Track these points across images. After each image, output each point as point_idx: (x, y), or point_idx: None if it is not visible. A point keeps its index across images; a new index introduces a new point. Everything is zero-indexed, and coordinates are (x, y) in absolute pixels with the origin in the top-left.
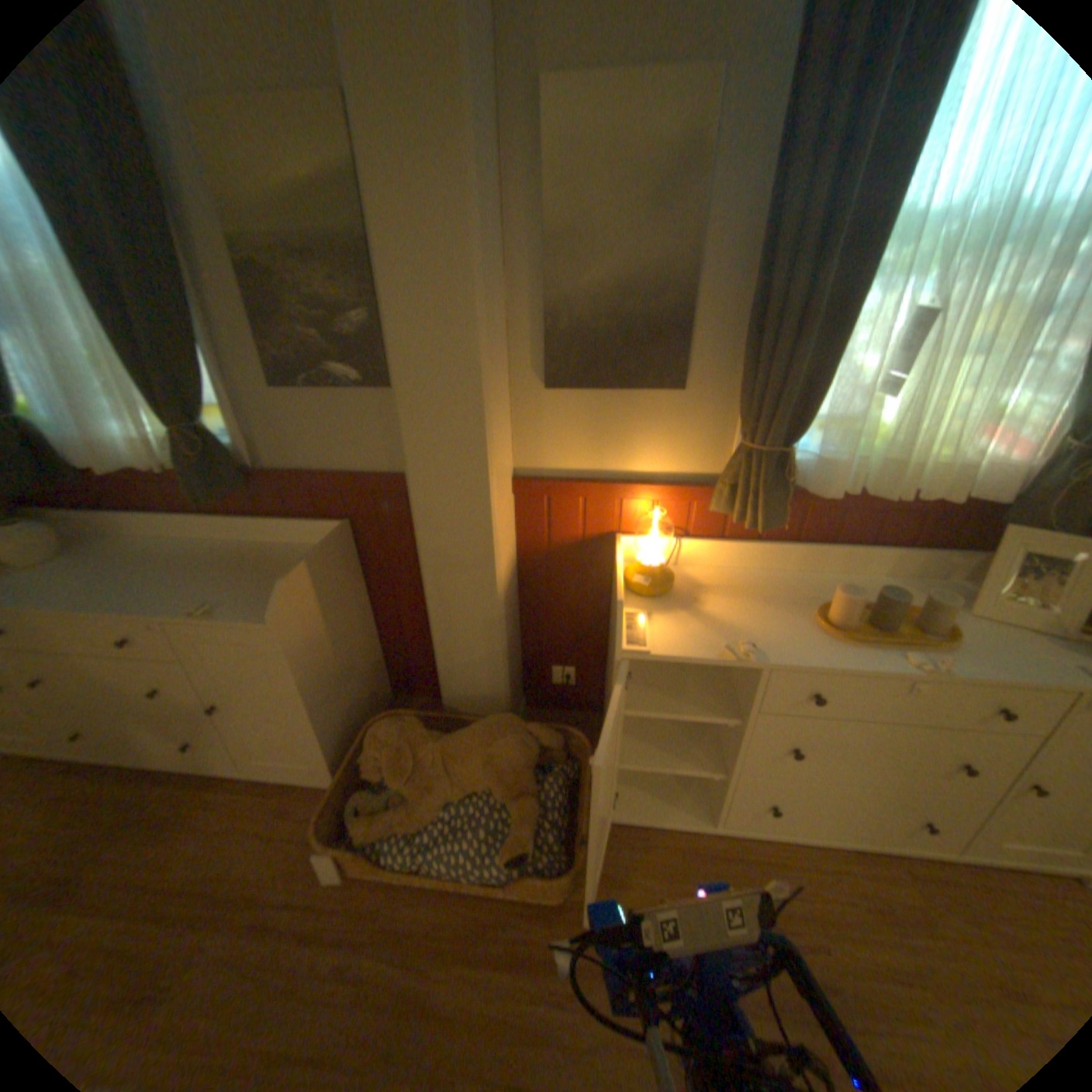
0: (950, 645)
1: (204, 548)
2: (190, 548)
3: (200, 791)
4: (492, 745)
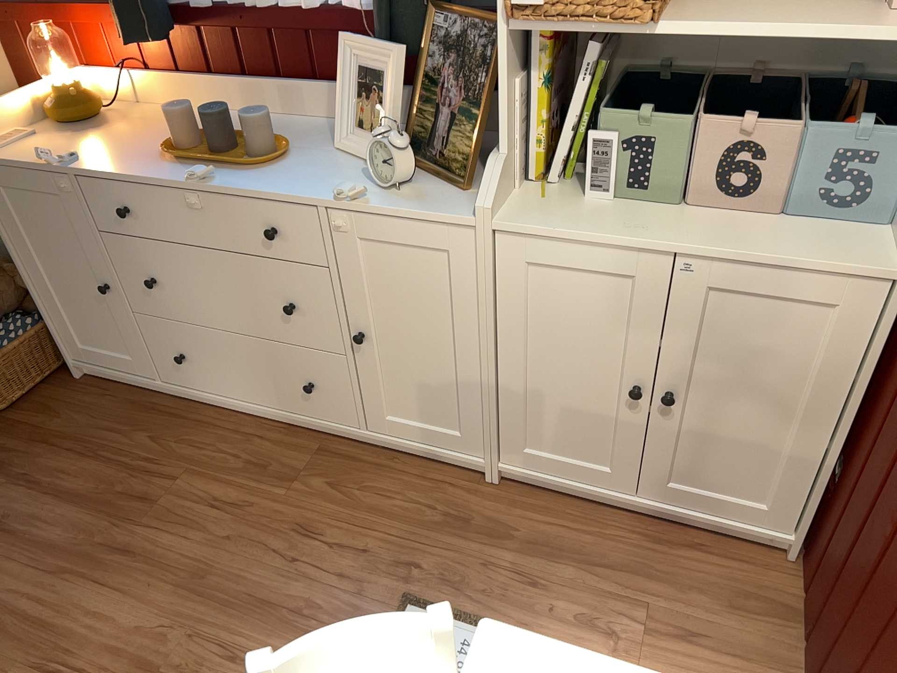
0: (250, 167)
1: None
2: None
3: None
4: None
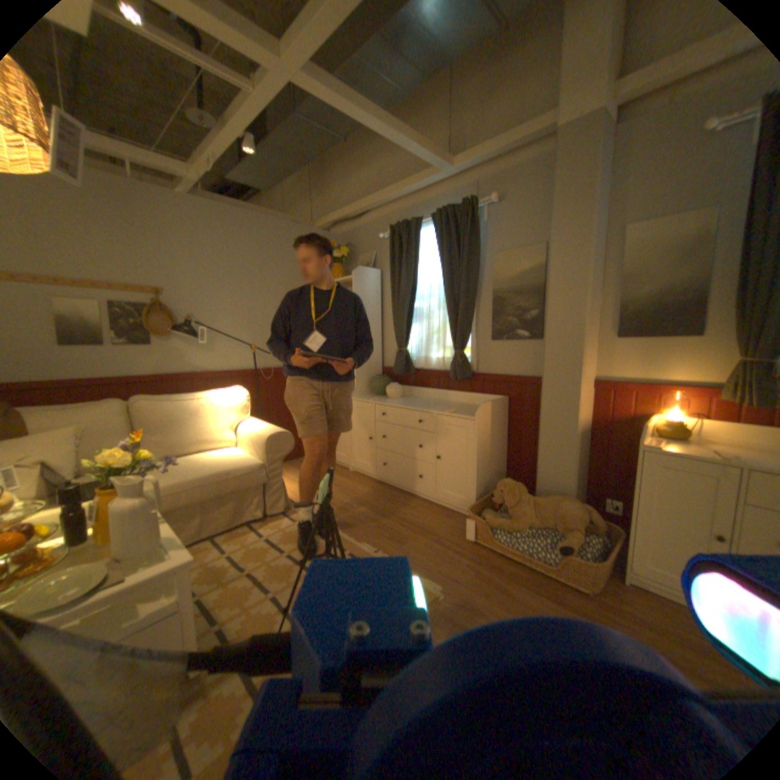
0: None
1: (447, 402)
2: (442, 401)
3: (418, 501)
4: (562, 504)
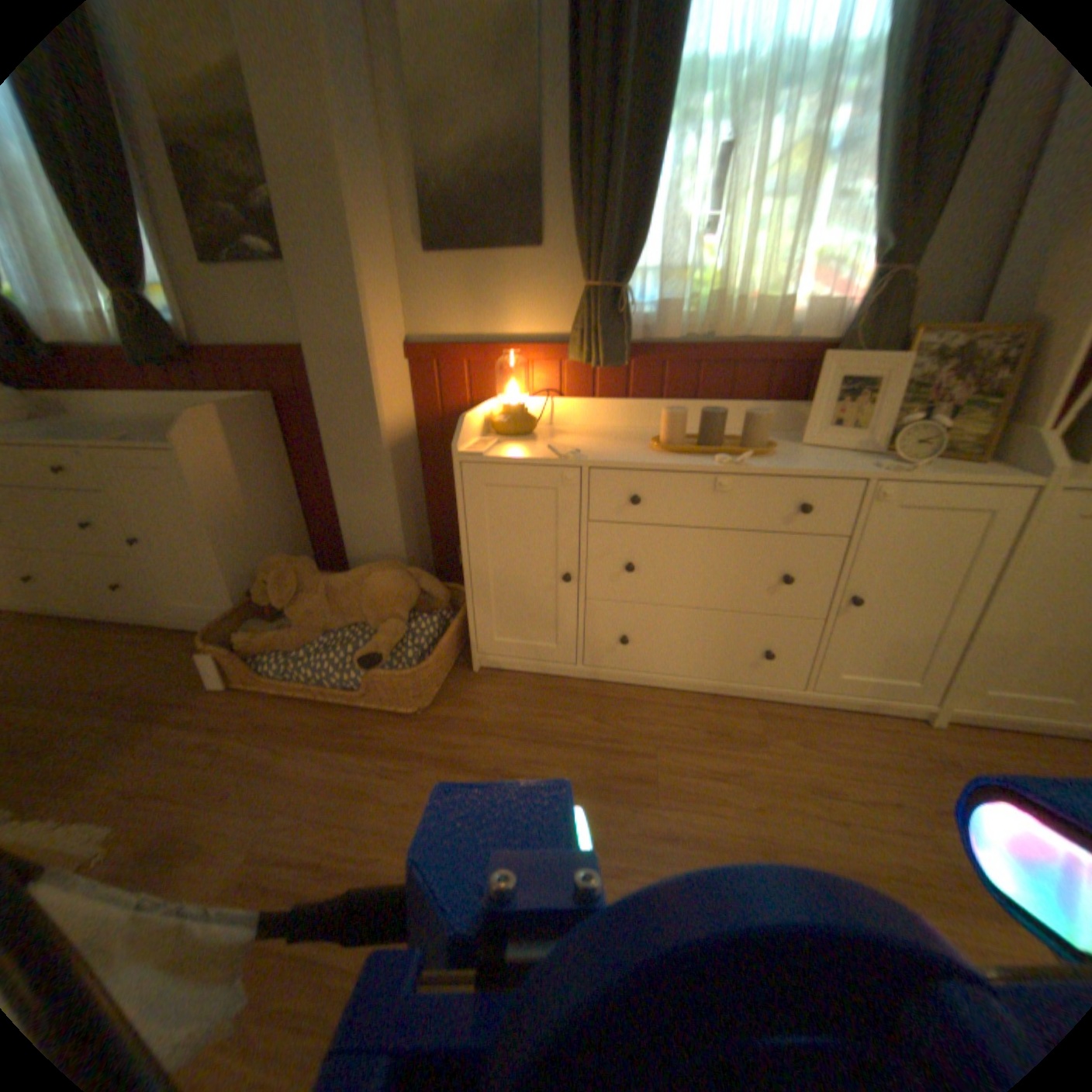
0: (759, 452)
1: (150, 417)
2: (139, 417)
3: (129, 634)
4: (372, 576)
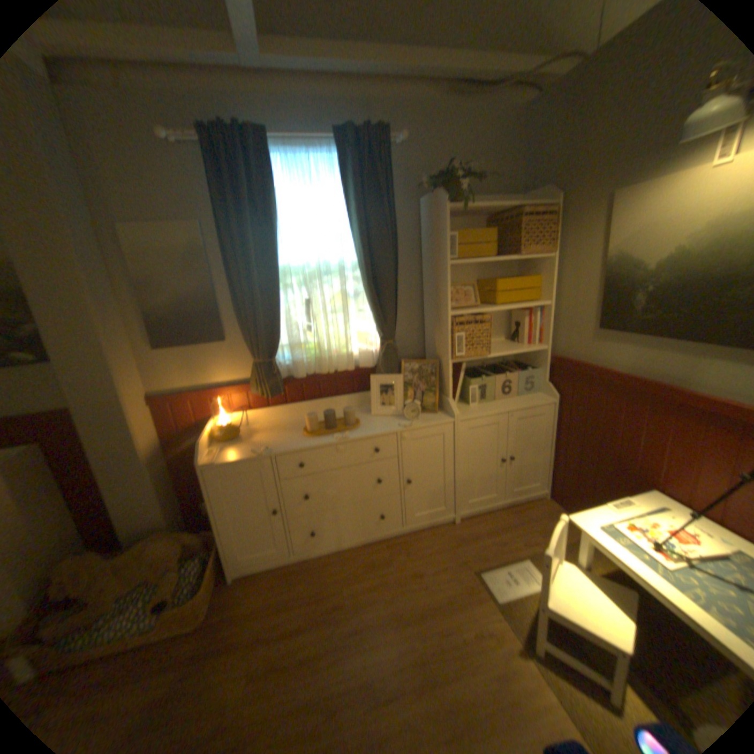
0: (352, 429)
1: None
2: None
3: None
4: (144, 553)
